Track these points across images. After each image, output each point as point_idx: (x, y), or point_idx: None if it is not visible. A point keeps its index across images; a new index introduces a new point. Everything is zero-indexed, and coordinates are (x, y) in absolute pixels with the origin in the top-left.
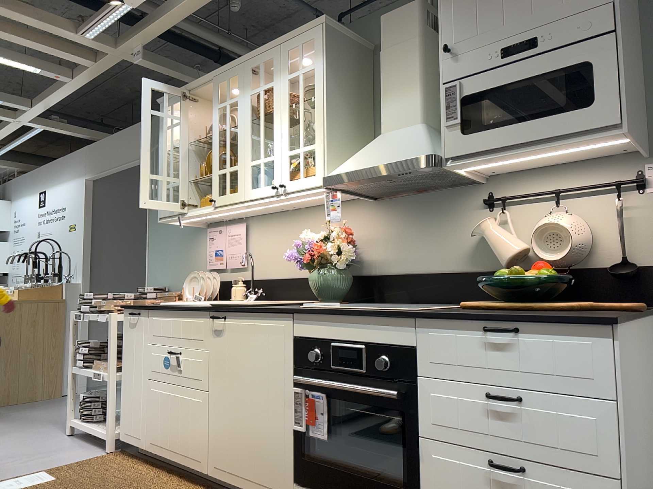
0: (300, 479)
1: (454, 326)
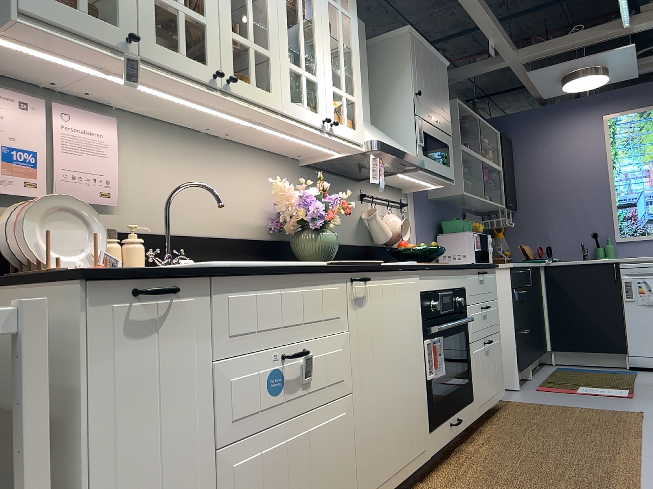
0: (432, 423)
1: (473, 272)
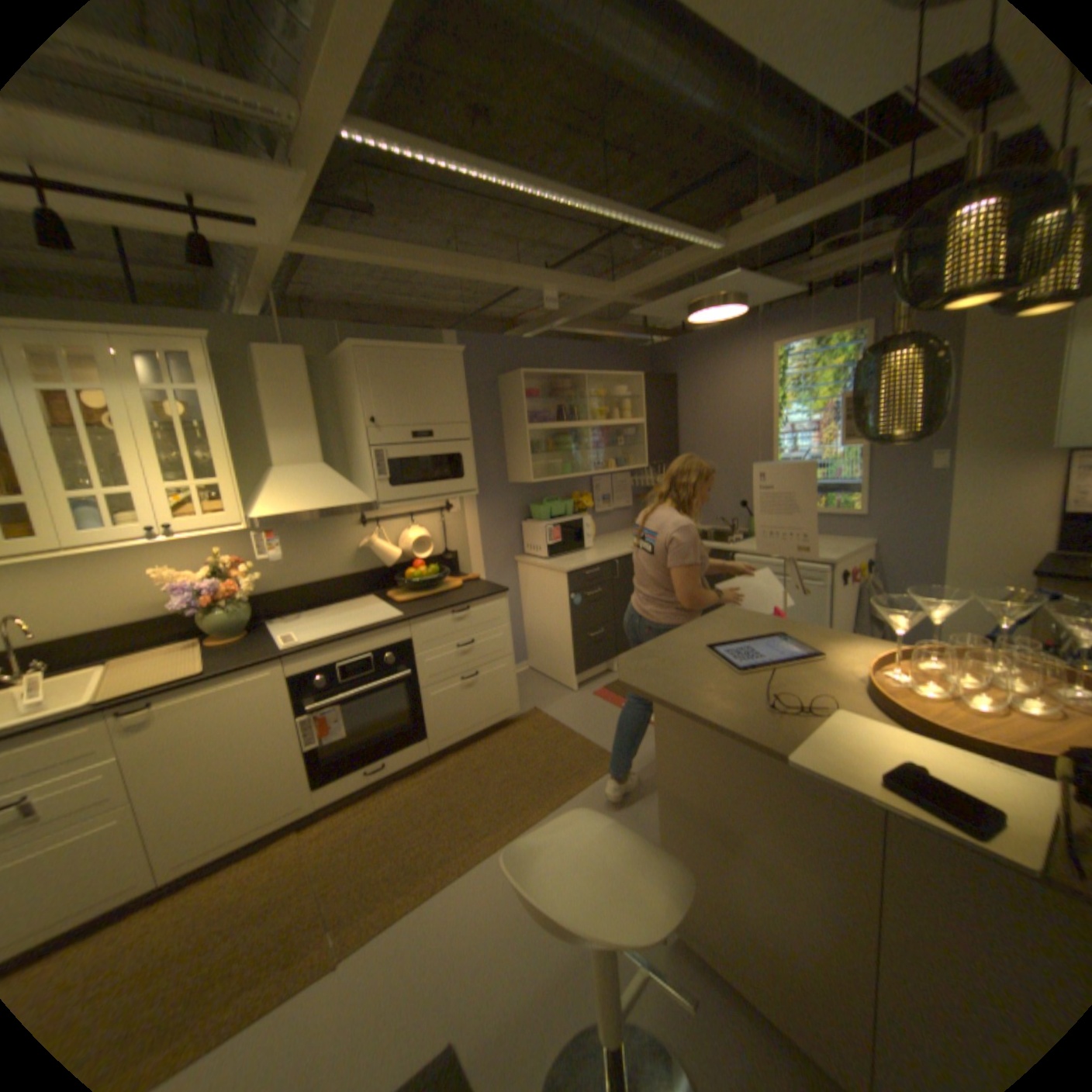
0: (318, 783)
1: (435, 616)
